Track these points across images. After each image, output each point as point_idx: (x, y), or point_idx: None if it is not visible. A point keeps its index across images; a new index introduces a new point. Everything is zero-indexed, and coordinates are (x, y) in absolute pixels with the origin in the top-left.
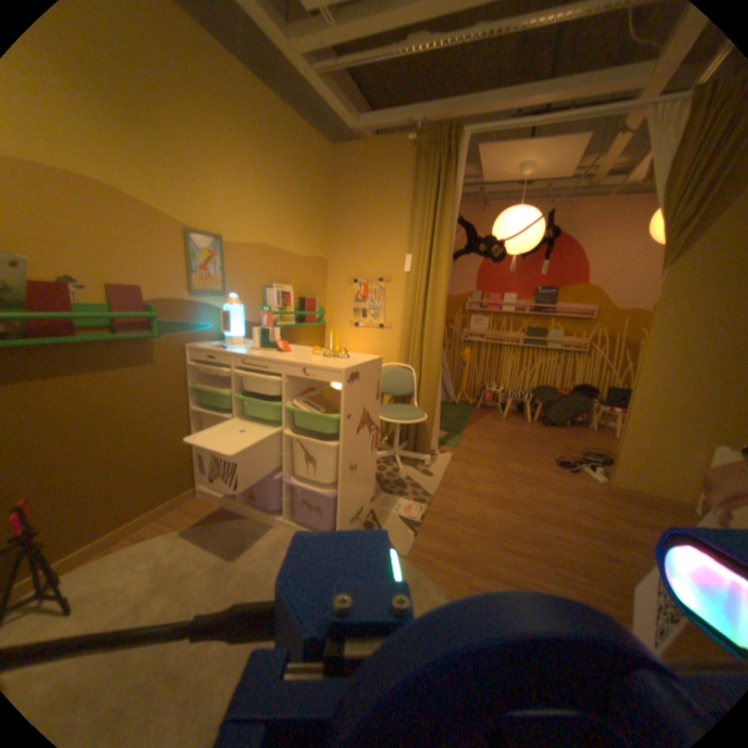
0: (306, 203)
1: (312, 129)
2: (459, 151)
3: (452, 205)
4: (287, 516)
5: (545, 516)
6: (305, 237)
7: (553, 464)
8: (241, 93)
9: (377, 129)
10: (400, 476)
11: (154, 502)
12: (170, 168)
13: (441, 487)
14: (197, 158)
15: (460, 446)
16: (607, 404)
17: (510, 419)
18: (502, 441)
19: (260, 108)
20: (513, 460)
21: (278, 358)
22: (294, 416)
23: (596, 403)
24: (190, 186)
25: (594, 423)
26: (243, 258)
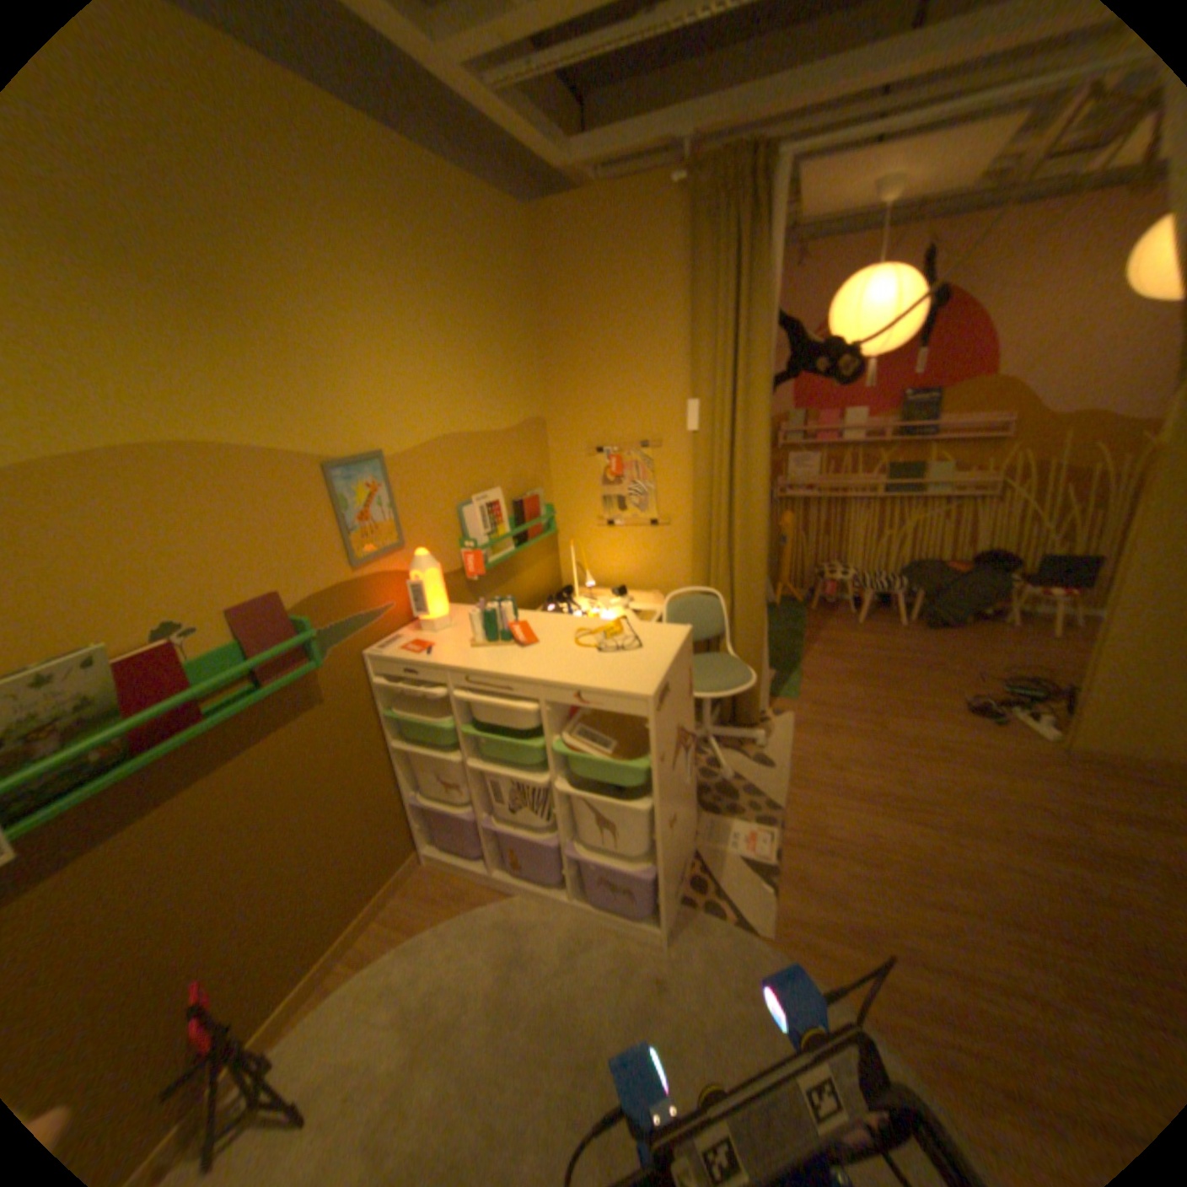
0: (499, 333)
1: (488, 188)
2: (773, 196)
3: (767, 302)
4: (574, 894)
5: (973, 822)
6: (507, 394)
7: (963, 709)
8: (362, 168)
9: (603, 161)
10: (724, 776)
11: (366, 894)
12: (277, 363)
13: (793, 786)
14: (316, 326)
15: (803, 695)
16: (1037, 581)
17: (872, 623)
18: (870, 673)
19: (398, 185)
20: (895, 710)
21: (525, 669)
22: (565, 753)
23: (1018, 580)
24: (315, 383)
25: (1015, 613)
26: (419, 472)
